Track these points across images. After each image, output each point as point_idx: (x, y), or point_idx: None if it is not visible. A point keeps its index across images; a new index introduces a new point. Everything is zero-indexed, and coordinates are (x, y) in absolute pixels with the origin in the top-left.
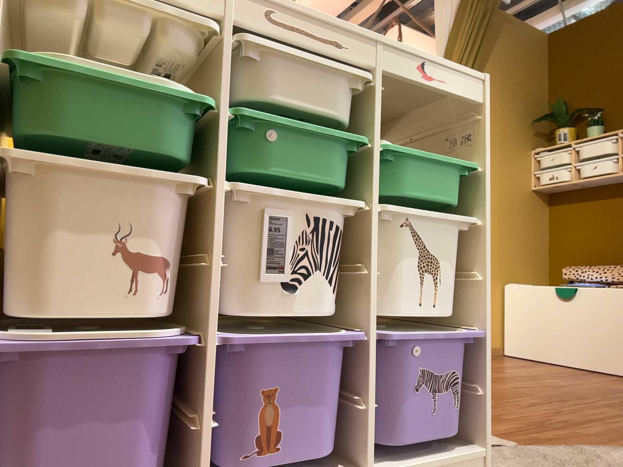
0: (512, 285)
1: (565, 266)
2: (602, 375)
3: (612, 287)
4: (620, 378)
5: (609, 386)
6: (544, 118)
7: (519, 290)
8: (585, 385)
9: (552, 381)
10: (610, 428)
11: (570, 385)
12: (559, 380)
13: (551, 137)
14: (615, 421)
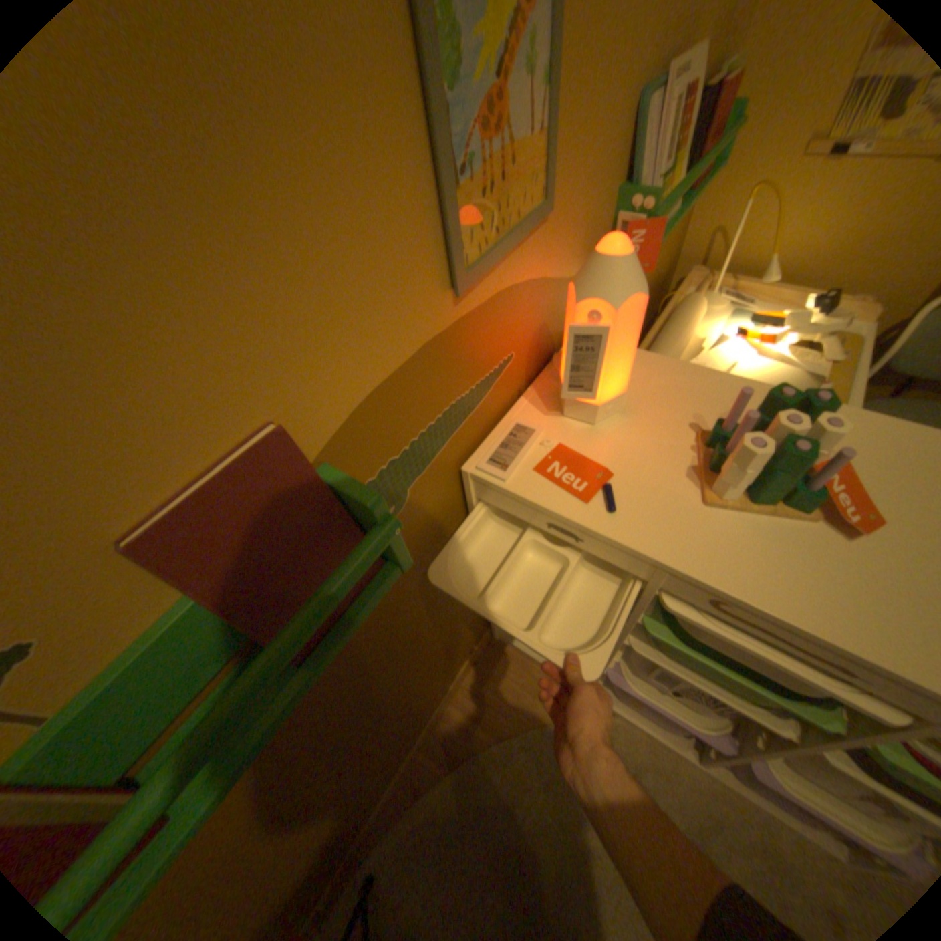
0: None
1: None
2: None
3: None
4: None
5: None
6: None
7: None
8: None
9: None
10: None
11: None
12: None
13: None
14: None
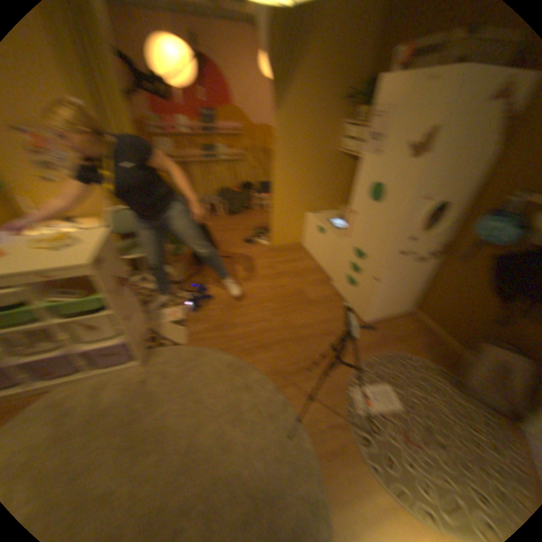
0: (307, 216)
1: (344, 205)
2: (320, 275)
3: (336, 237)
4: (323, 280)
5: (302, 290)
6: (356, 93)
7: (308, 220)
8: (292, 288)
9: (281, 283)
10: (239, 334)
11: (283, 289)
12: (285, 283)
13: (358, 111)
14: (250, 329)
